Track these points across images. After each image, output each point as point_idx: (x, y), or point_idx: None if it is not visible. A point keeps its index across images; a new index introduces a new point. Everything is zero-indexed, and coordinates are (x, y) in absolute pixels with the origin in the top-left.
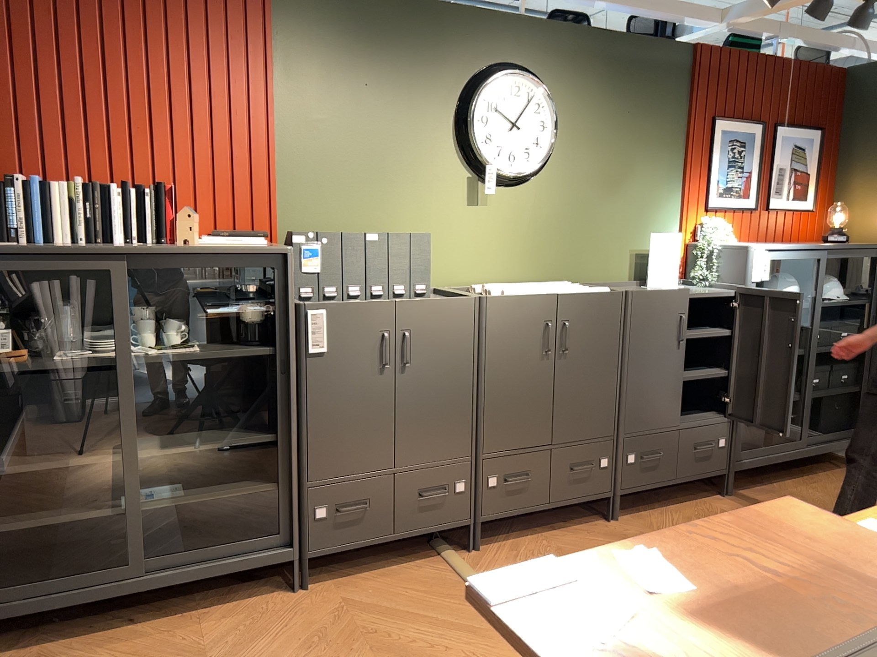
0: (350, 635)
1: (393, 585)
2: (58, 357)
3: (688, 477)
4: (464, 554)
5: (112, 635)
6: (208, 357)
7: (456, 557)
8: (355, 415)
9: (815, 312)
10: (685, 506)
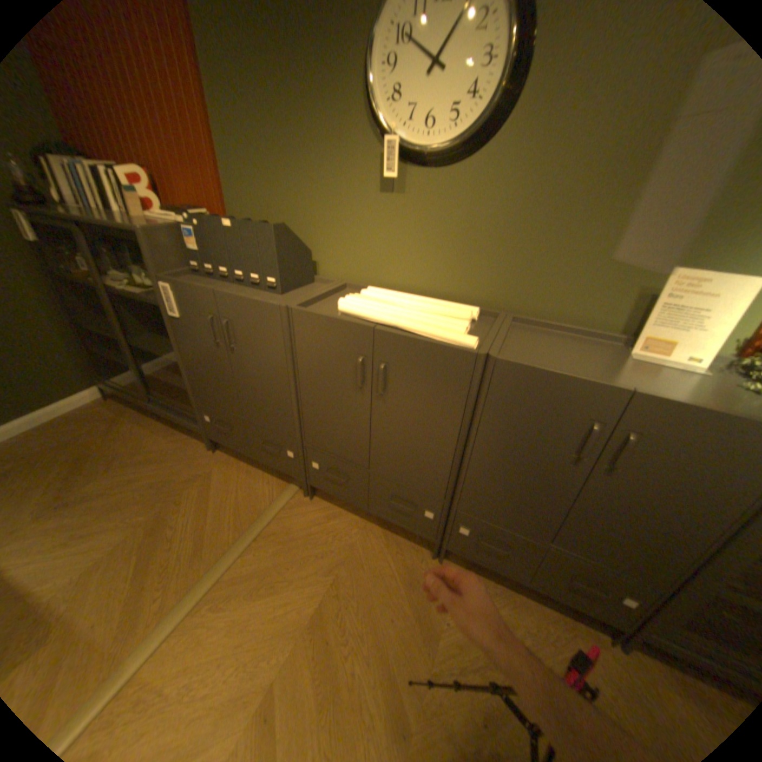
0: (174, 495)
1: (240, 483)
2: (100, 279)
3: (550, 593)
4: (302, 495)
5: (146, 421)
6: (140, 300)
7: (290, 493)
8: (212, 370)
9: None
10: (539, 611)
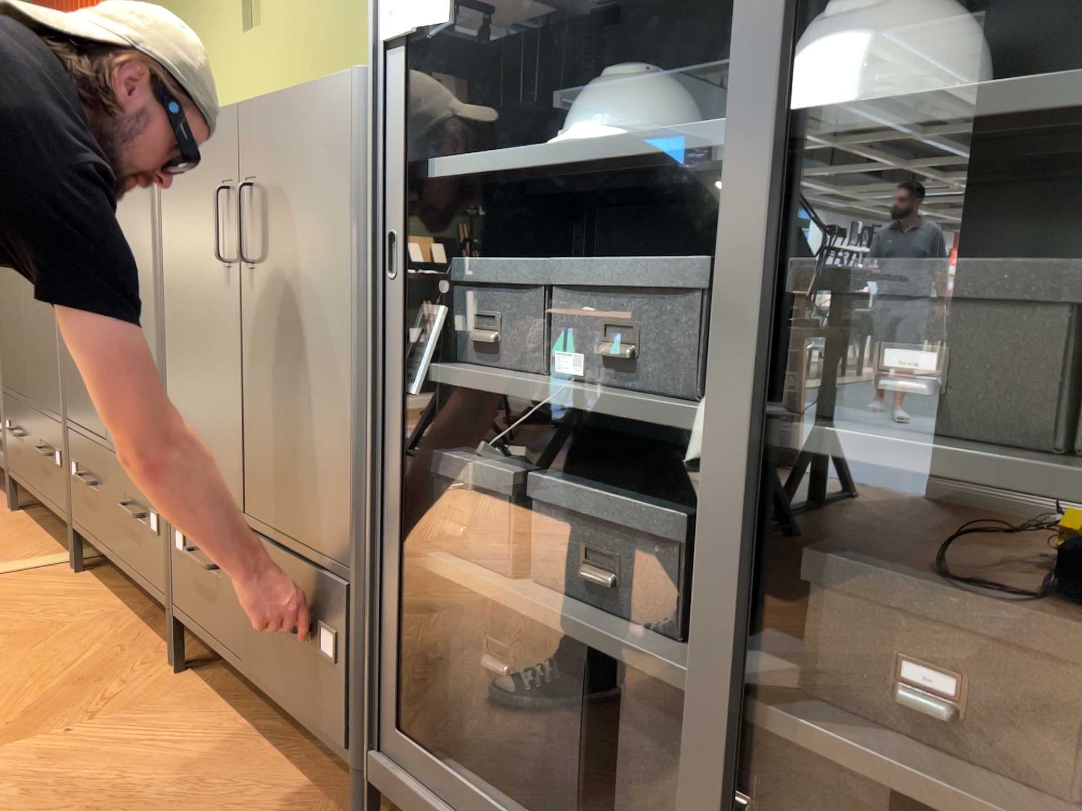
0: None
1: None
2: None
3: (265, 683)
4: (70, 567)
5: None
6: None
7: (51, 559)
8: (12, 317)
9: (762, 159)
10: (269, 769)
